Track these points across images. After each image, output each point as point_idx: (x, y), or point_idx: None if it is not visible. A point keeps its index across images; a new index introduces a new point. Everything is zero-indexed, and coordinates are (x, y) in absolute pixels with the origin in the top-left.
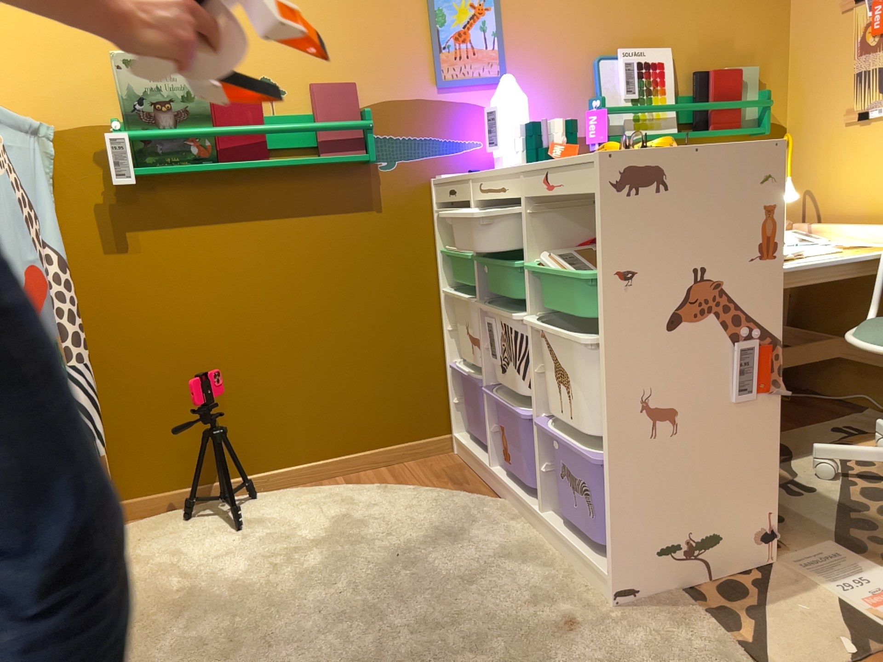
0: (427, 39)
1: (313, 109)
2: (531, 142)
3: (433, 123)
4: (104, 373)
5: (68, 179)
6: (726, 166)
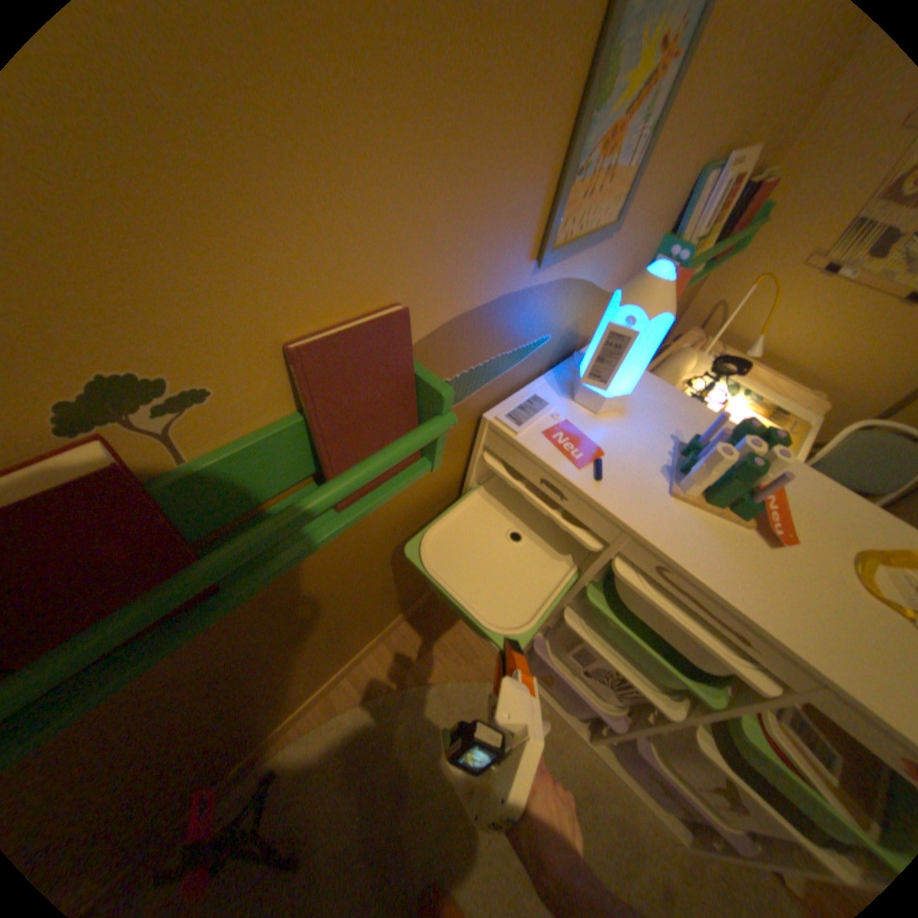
0: (569, 141)
1: (300, 401)
2: (743, 487)
3: (511, 330)
4: None
5: None
6: None
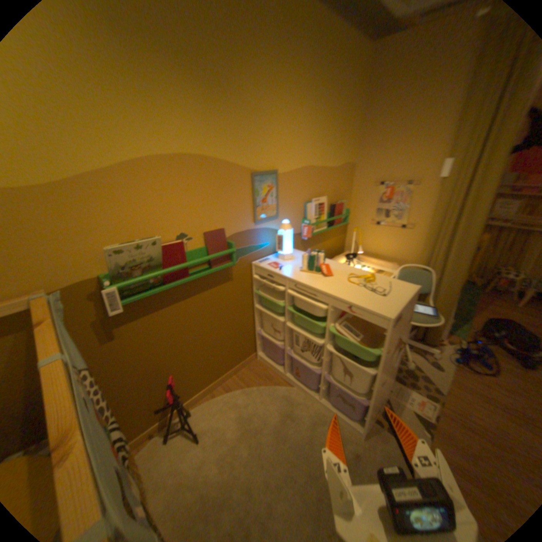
0: (251, 203)
1: (204, 244)
2: (311, 263)
3: (252, 239)
4: (107, 400)
5: (69, 315)
6: (411, 302)
